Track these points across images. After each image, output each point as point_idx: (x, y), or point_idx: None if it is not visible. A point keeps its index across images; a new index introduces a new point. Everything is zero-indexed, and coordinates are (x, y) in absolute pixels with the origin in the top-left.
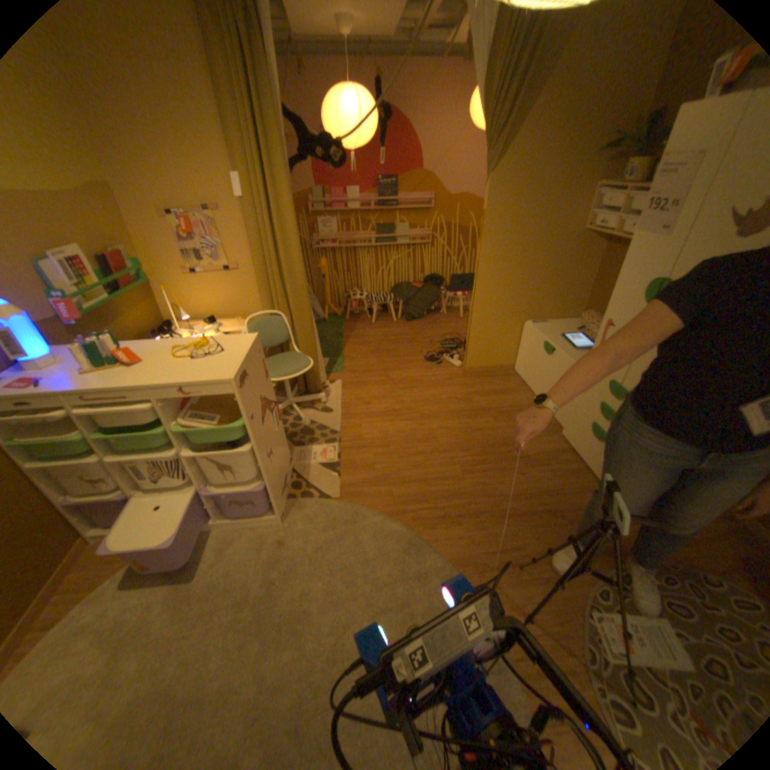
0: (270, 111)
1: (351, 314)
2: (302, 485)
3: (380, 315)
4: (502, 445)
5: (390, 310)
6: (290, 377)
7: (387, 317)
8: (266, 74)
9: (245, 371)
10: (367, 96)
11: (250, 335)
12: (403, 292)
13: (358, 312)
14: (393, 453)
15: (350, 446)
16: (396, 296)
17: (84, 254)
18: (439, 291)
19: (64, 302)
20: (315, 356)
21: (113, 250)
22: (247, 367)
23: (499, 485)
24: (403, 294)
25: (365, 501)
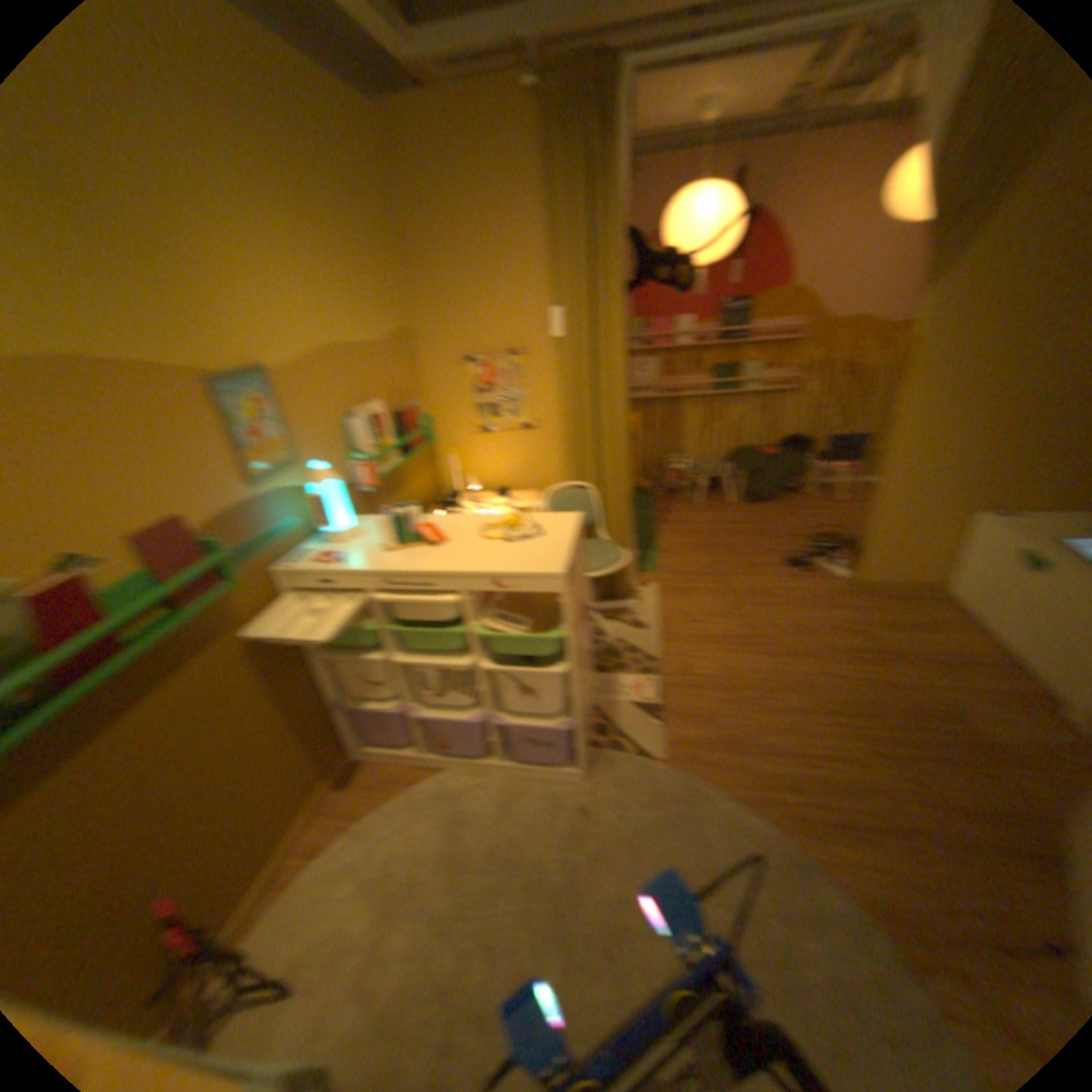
0: (610, 228)
1: (662, 489)
2: (607, 730)
3: (705, 493)
4: (941, 718)
5: (721, 486)
6: (595, 574)
7: (717, 495)
8: (613, 183)
9: (569, 562)
10: (731, 193)
11: (569, 514)
12: (745, 459)
13: (673, 486)
14: (744, 703)
15: (675, 683)
16: (733, 466)
17: (381, 410)
18: (804, 459)
19: (360, 465)
20: (624, 547)
21: (405, 405)
22: (571, 558)
23: (944, 789)
24: (745, 463)
25: (705, 773)
